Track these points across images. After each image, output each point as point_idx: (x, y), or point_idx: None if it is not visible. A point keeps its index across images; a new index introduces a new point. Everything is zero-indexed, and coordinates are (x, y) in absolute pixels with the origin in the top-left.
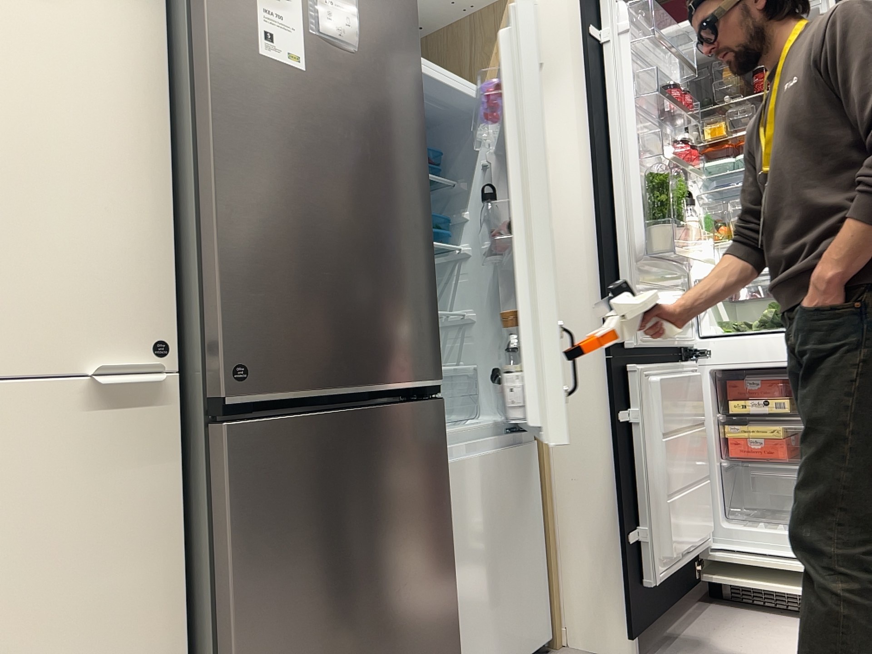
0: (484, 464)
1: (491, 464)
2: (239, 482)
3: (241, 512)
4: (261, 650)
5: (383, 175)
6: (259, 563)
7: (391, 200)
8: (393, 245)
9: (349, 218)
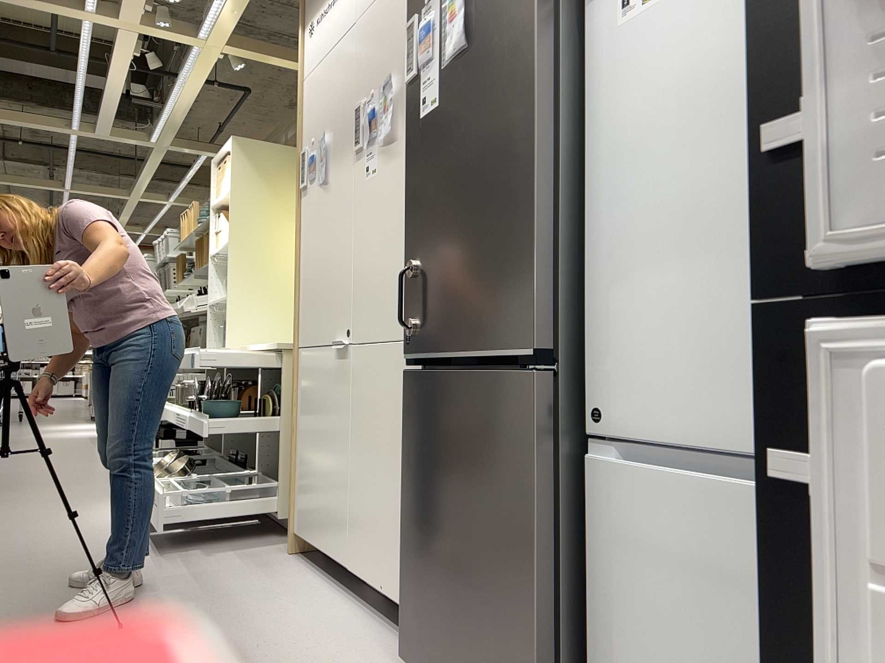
0: (691, 497)
1: (704, 502)
2: (407, 409)
3: (407, 428)
4: (410, 520)
5: (486, 146)
6: (411, 464)
7: (492, 167)
8: (492, 213)
9: (459, 206)
